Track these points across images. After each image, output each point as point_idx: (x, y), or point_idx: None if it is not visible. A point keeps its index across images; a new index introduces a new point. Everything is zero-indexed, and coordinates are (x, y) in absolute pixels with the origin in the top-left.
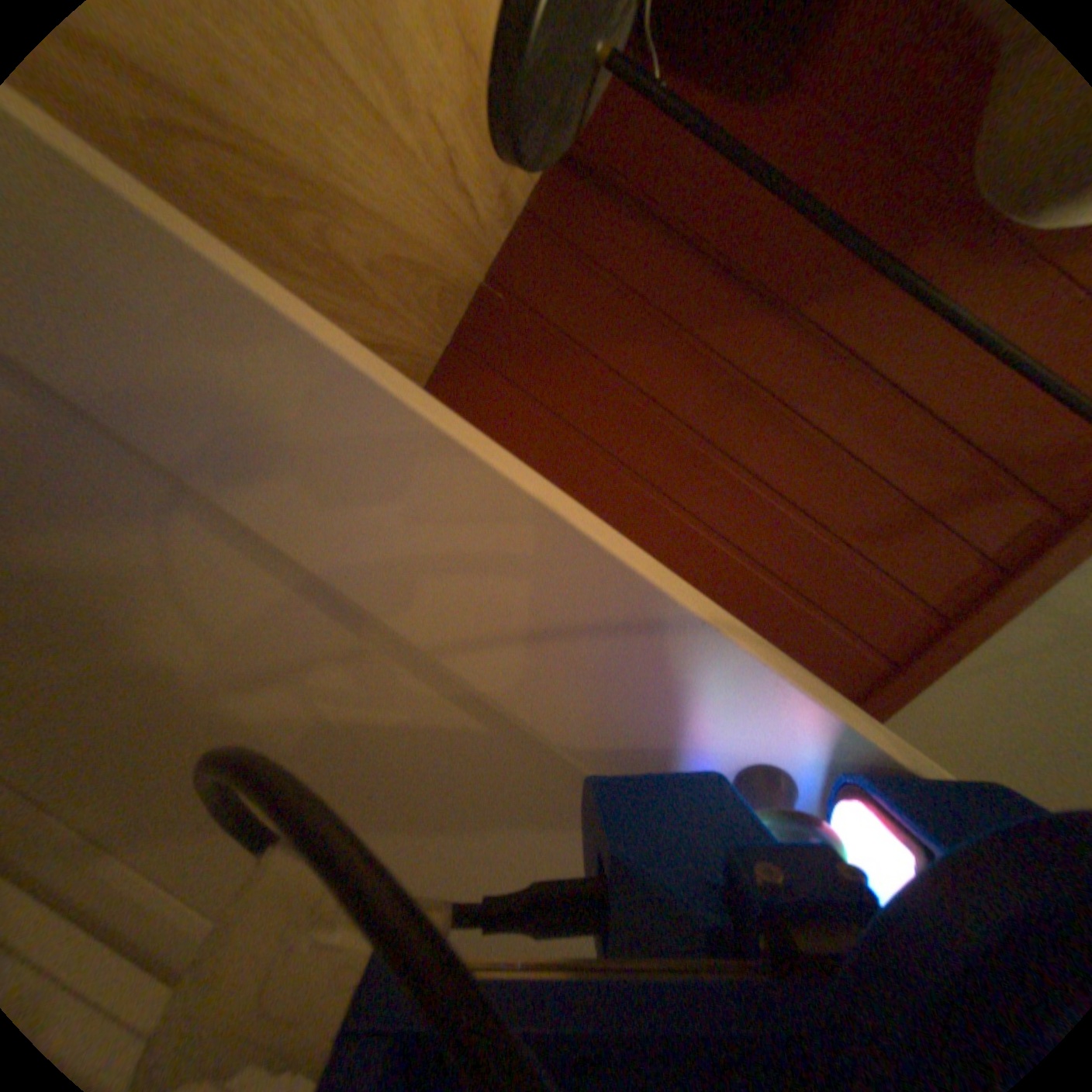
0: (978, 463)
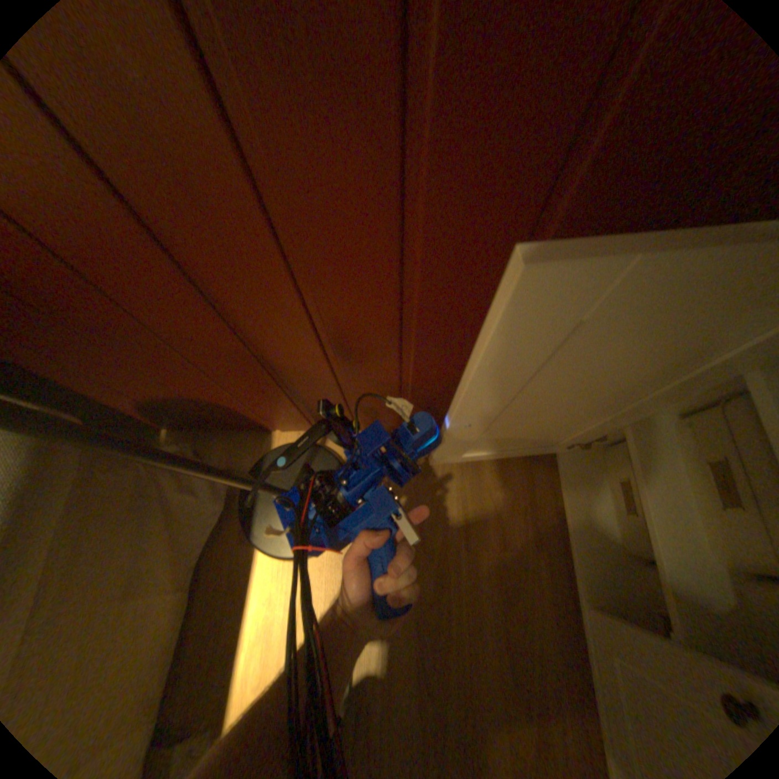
0: None
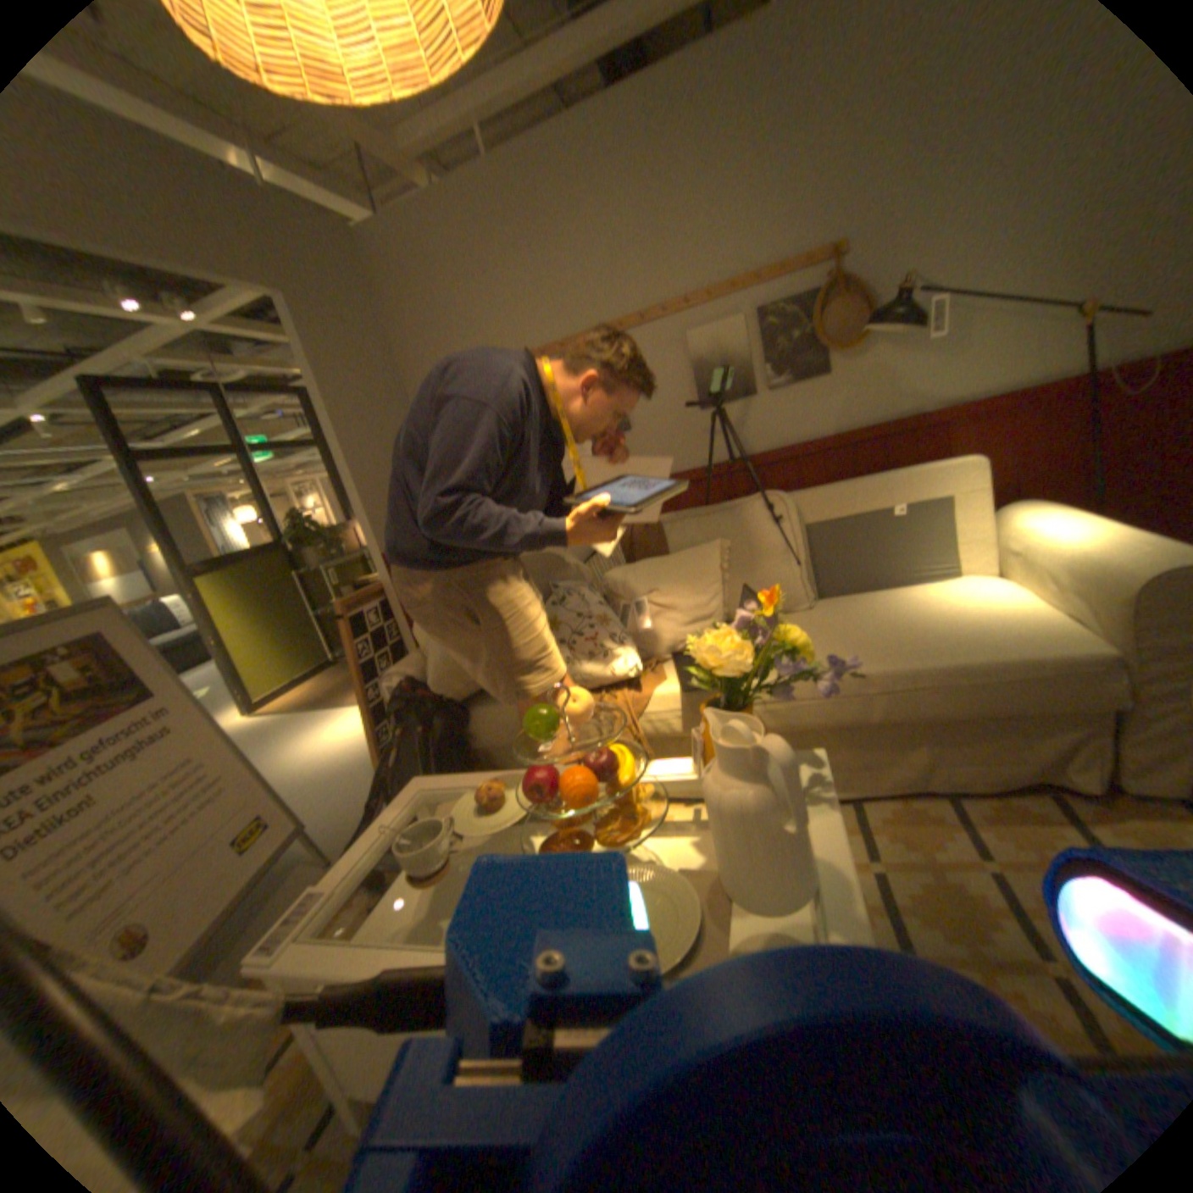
0: (1083, 435)
